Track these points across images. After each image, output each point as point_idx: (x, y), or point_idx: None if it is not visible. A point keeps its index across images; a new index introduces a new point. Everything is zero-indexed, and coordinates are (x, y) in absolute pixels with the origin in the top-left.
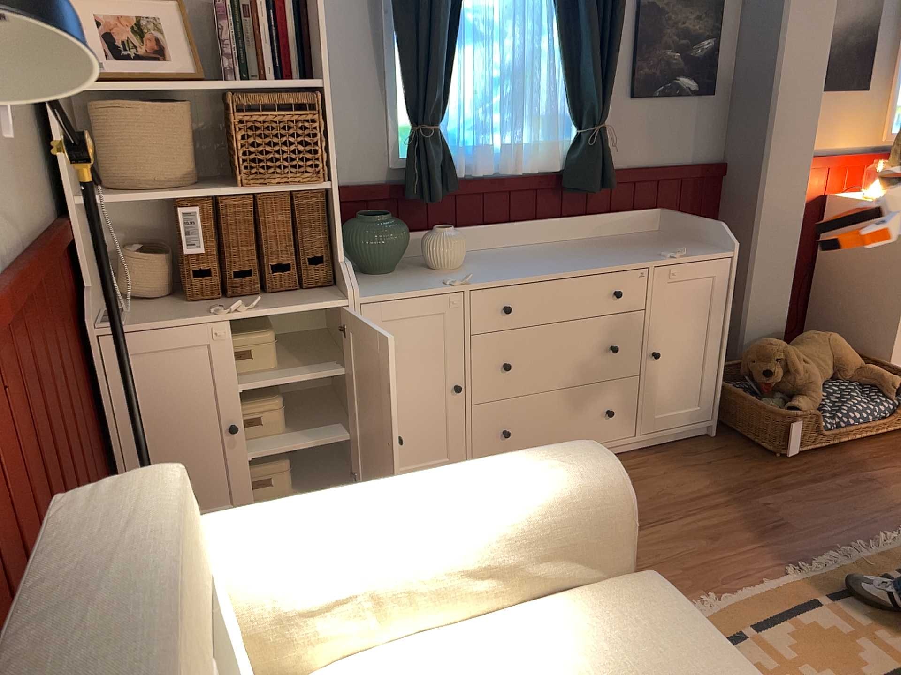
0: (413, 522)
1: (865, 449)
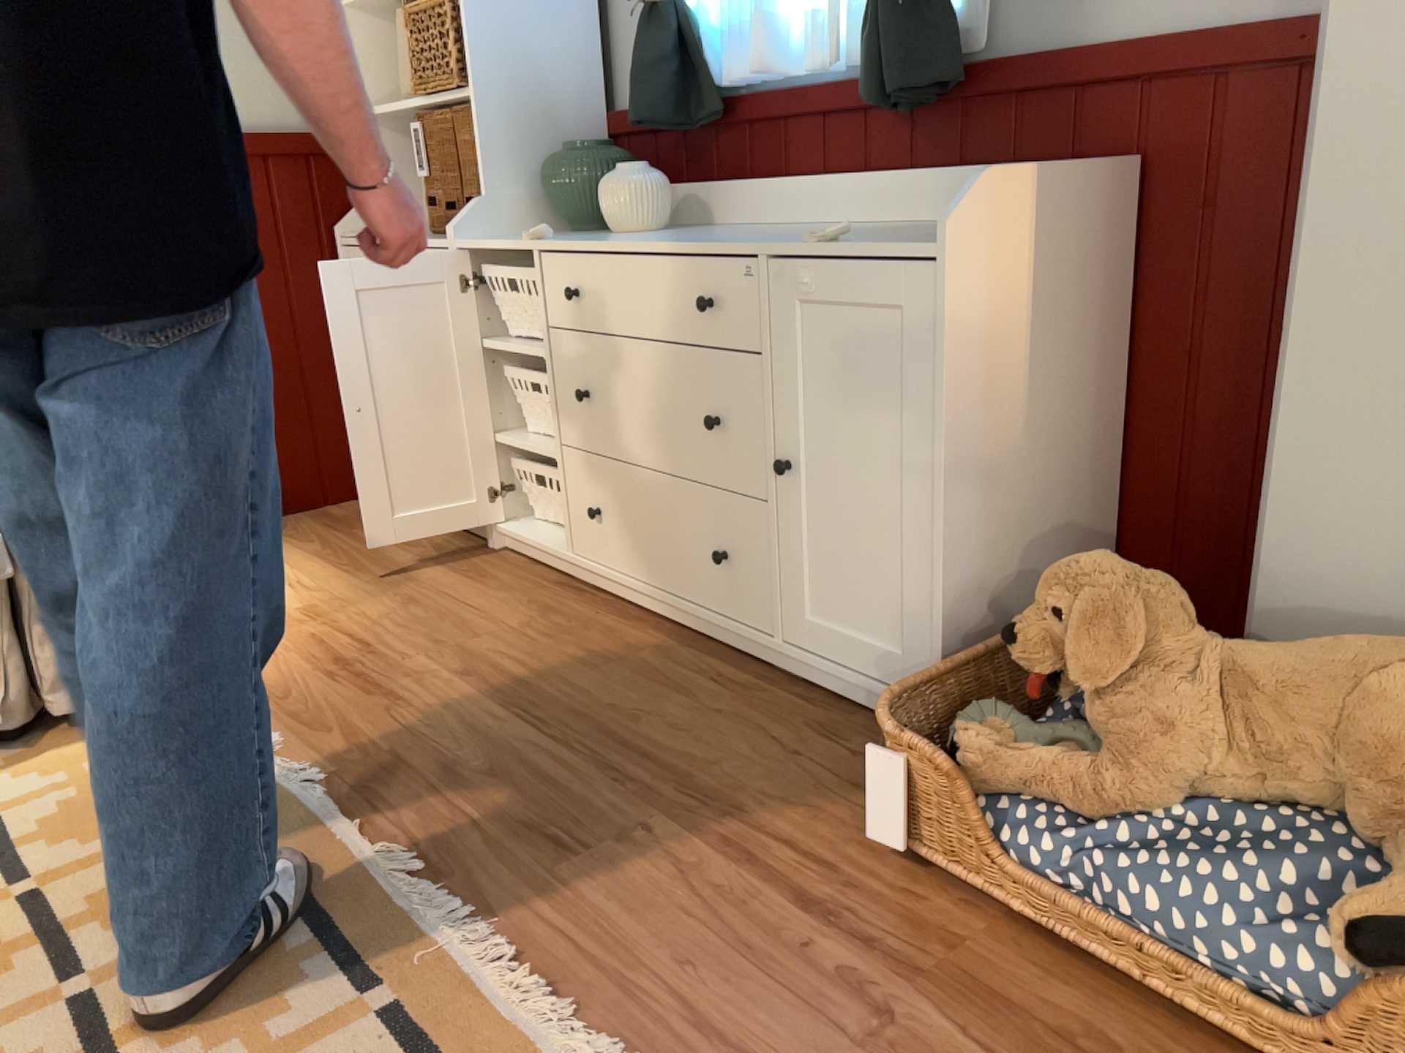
0: None
1: (1124, 1026)
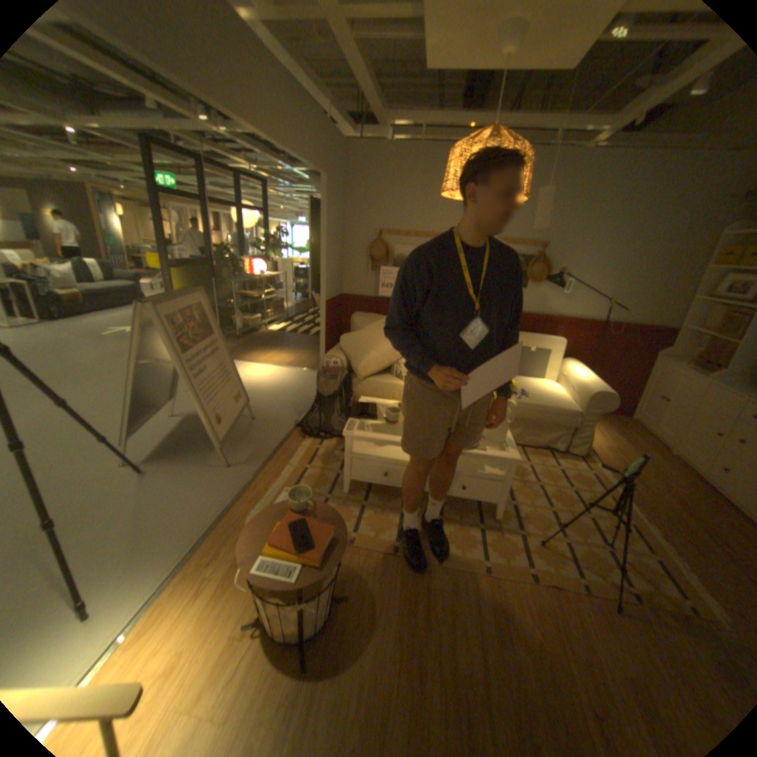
0: (578, 374)
1: None
